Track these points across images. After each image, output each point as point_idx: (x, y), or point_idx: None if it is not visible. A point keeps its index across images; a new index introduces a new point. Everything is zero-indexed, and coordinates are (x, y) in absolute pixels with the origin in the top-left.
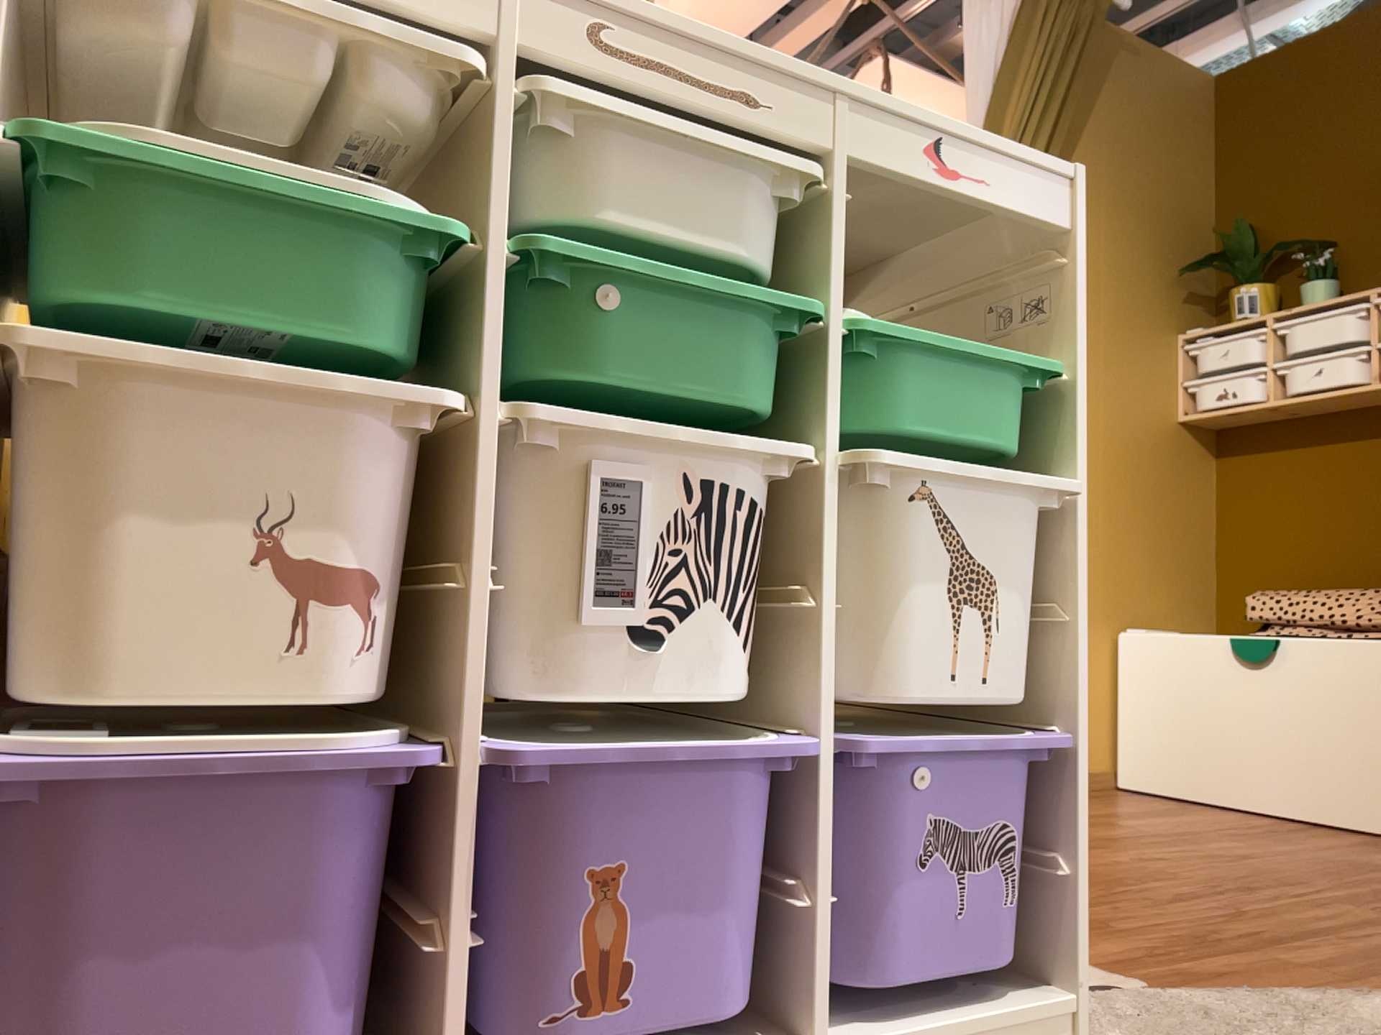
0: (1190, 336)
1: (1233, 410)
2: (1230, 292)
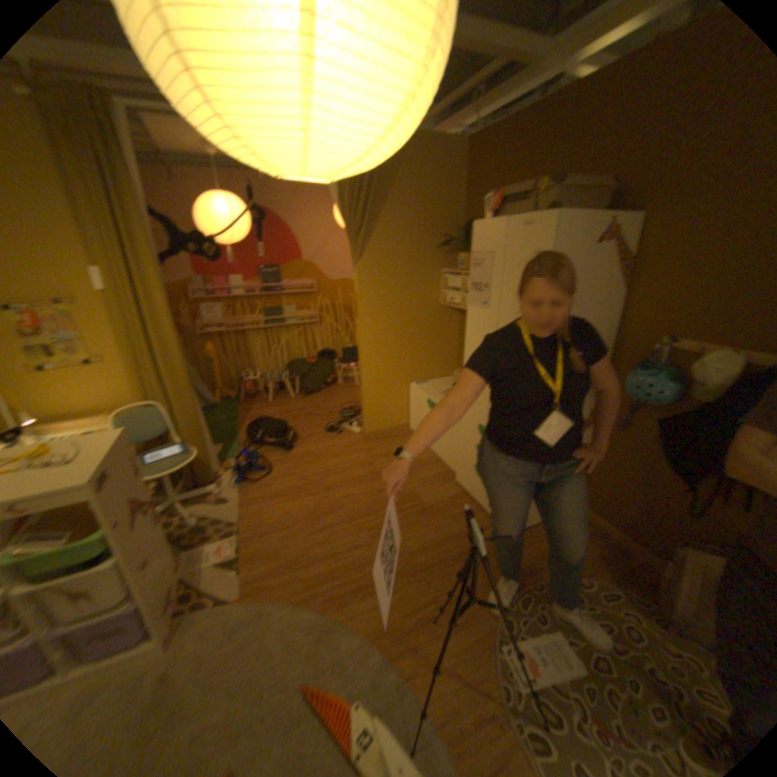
0: (447, 272)
1: (454, 307)
2: (460, 255)
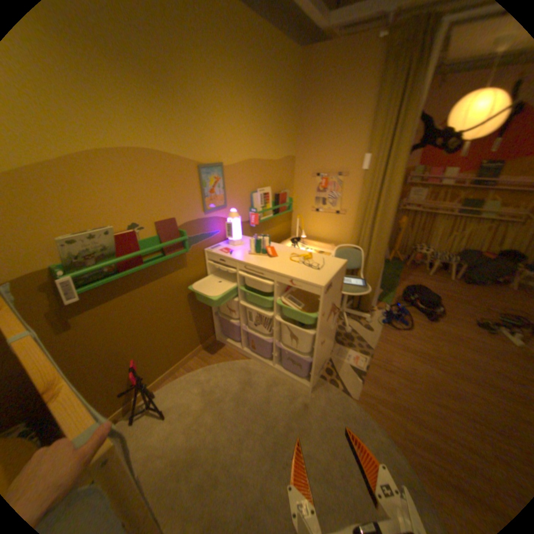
0: None
1: None
2: None
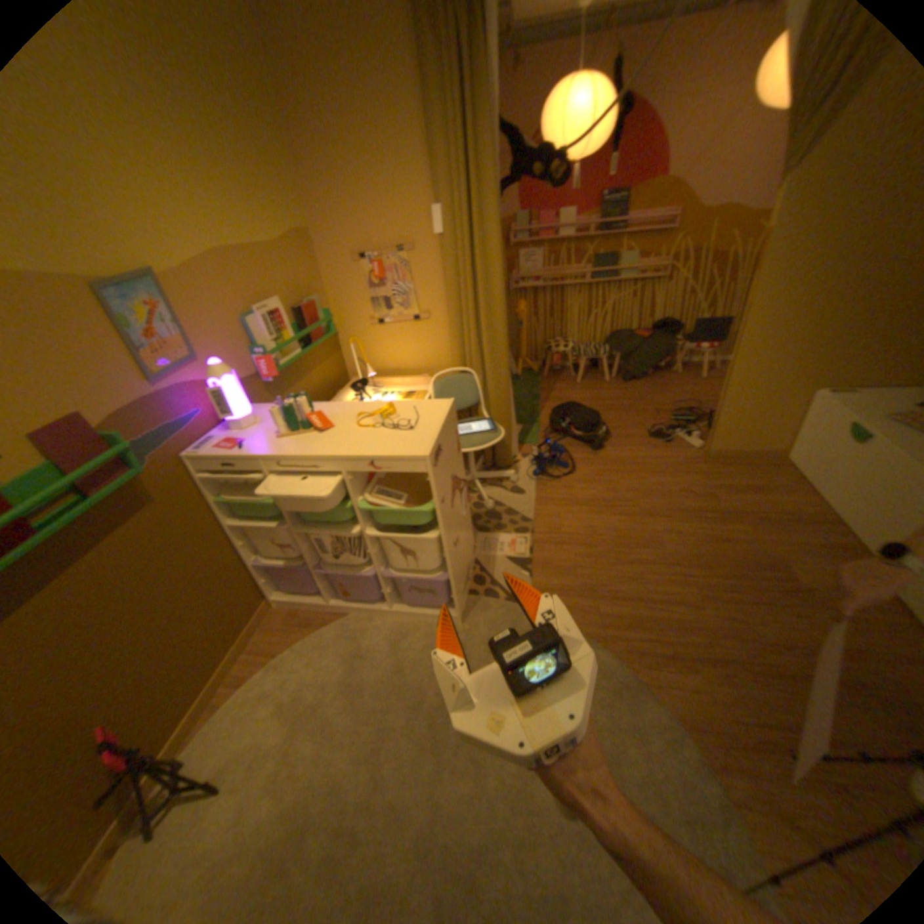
0: None
1: None
2: None
